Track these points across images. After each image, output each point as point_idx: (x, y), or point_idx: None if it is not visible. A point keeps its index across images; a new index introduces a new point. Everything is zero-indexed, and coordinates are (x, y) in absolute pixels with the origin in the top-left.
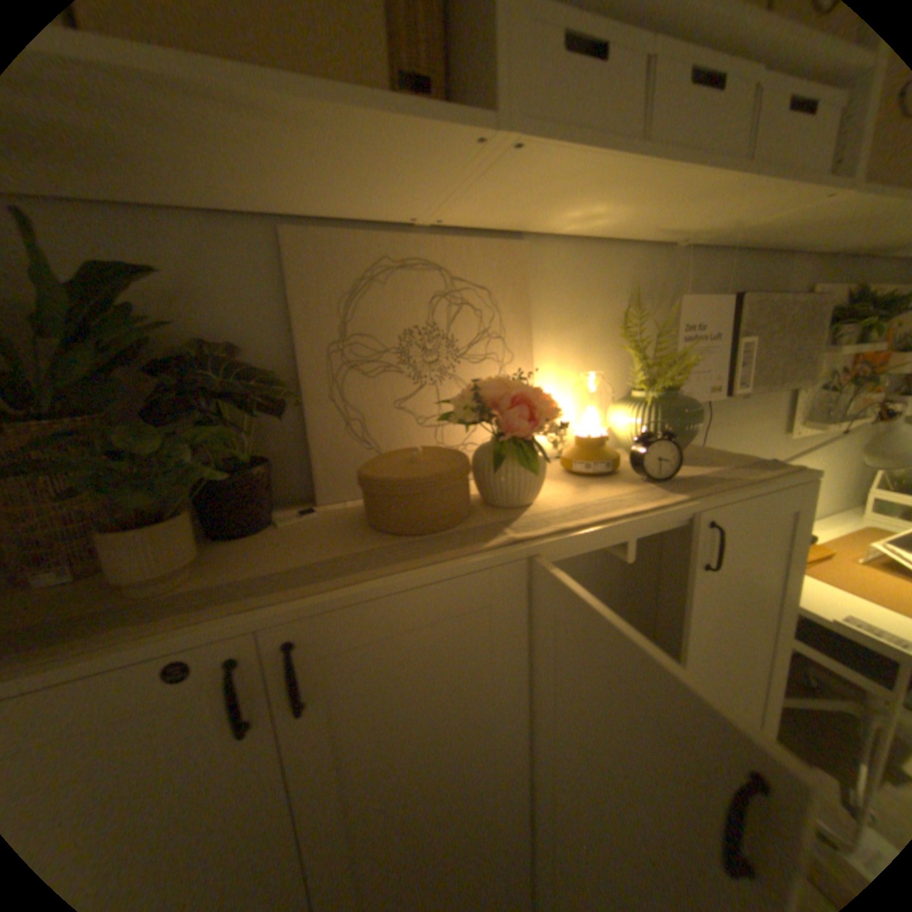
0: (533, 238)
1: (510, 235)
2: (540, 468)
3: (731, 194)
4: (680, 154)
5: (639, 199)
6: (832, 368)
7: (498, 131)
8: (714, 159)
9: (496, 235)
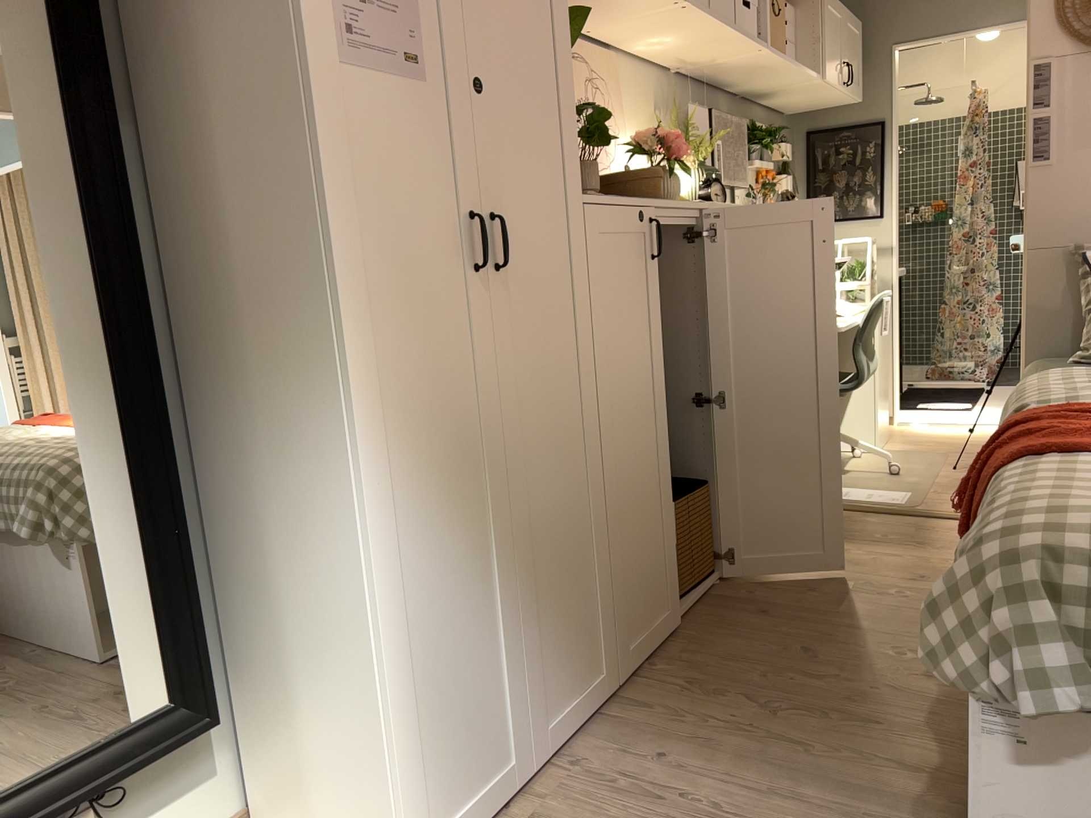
0: (615, 53)
1: (606, 48)
2: (680, 184)
3: (725, 43)
4: (724, 22)
5: (688, 39)
6: (748, 182)
7: (682, 3)
8: (732, 26)
9: (603, 47)
